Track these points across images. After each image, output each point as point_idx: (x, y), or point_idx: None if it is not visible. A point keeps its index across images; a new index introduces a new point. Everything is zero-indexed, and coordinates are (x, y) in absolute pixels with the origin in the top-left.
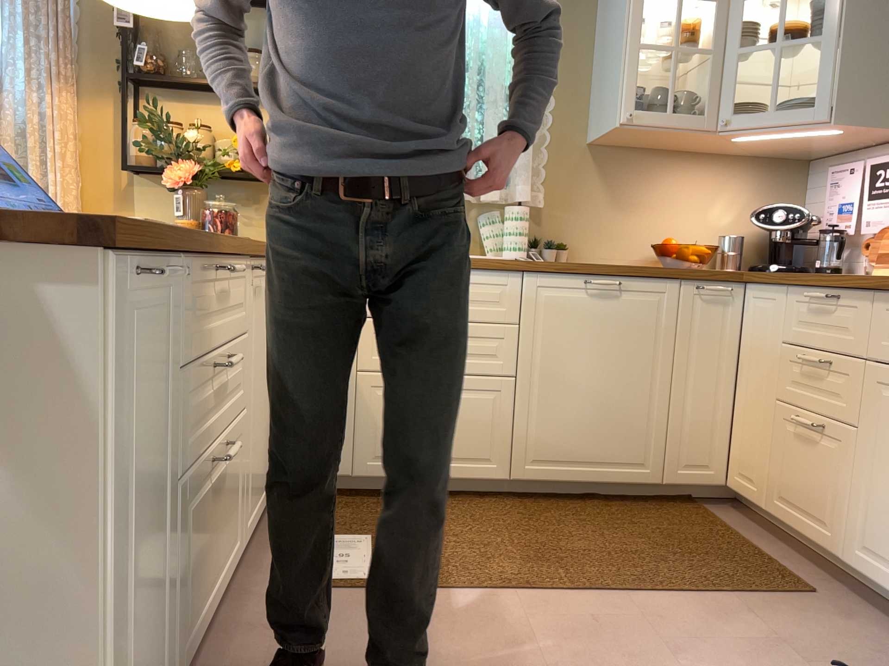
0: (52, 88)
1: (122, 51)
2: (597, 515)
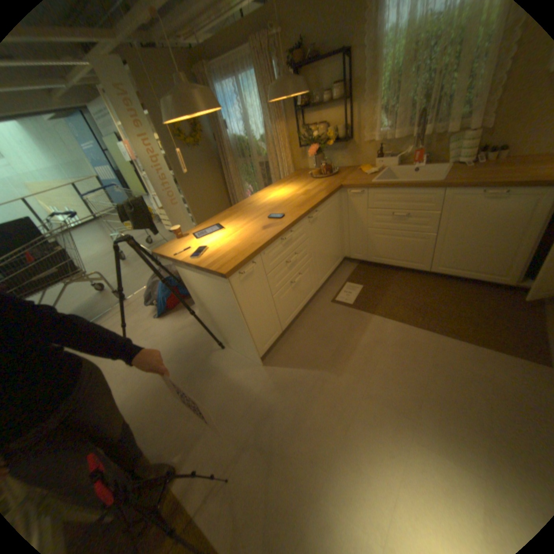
0: (275, 122)
1: (294, 96)
2: (466, 293)
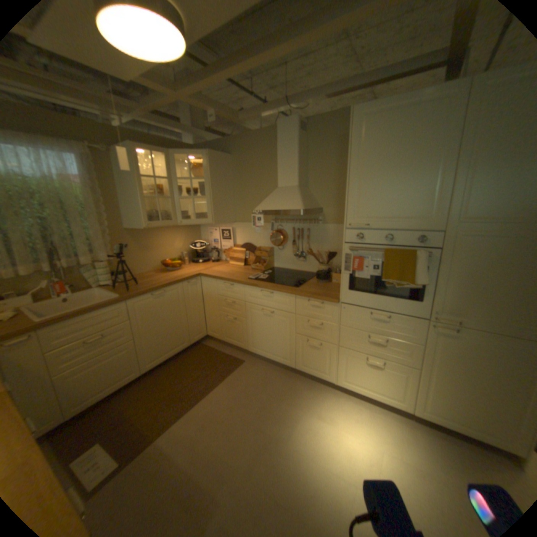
0: None
1: None
2: (175, 369)
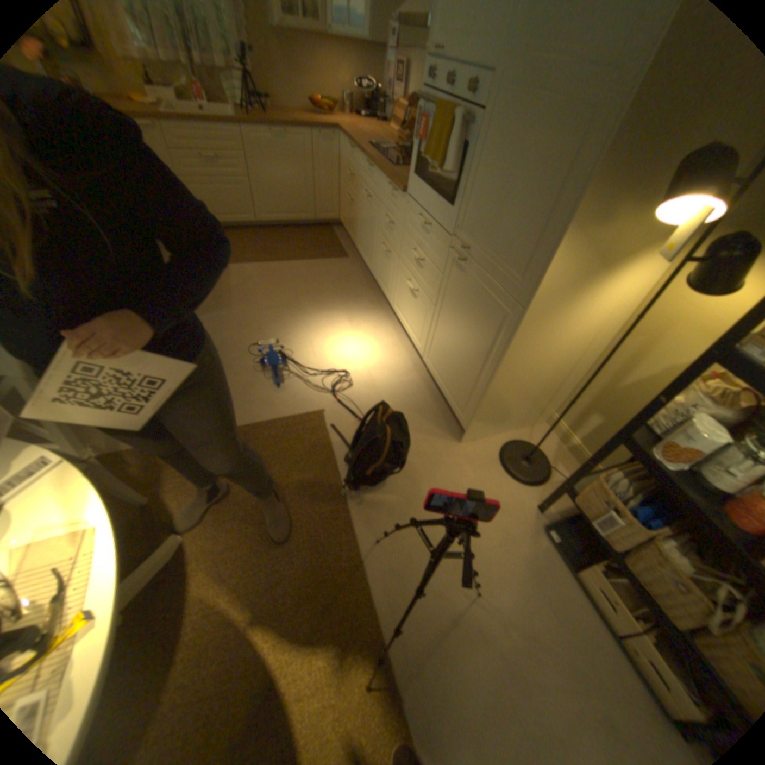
0: None
1: None
2: (290, 235)
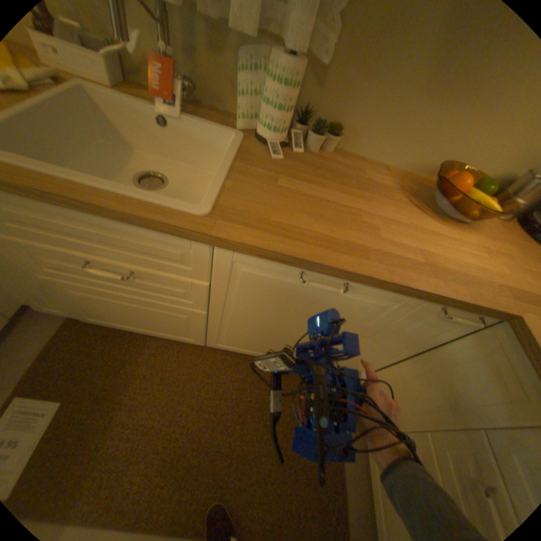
0: None
1: None
2: (257, 385)
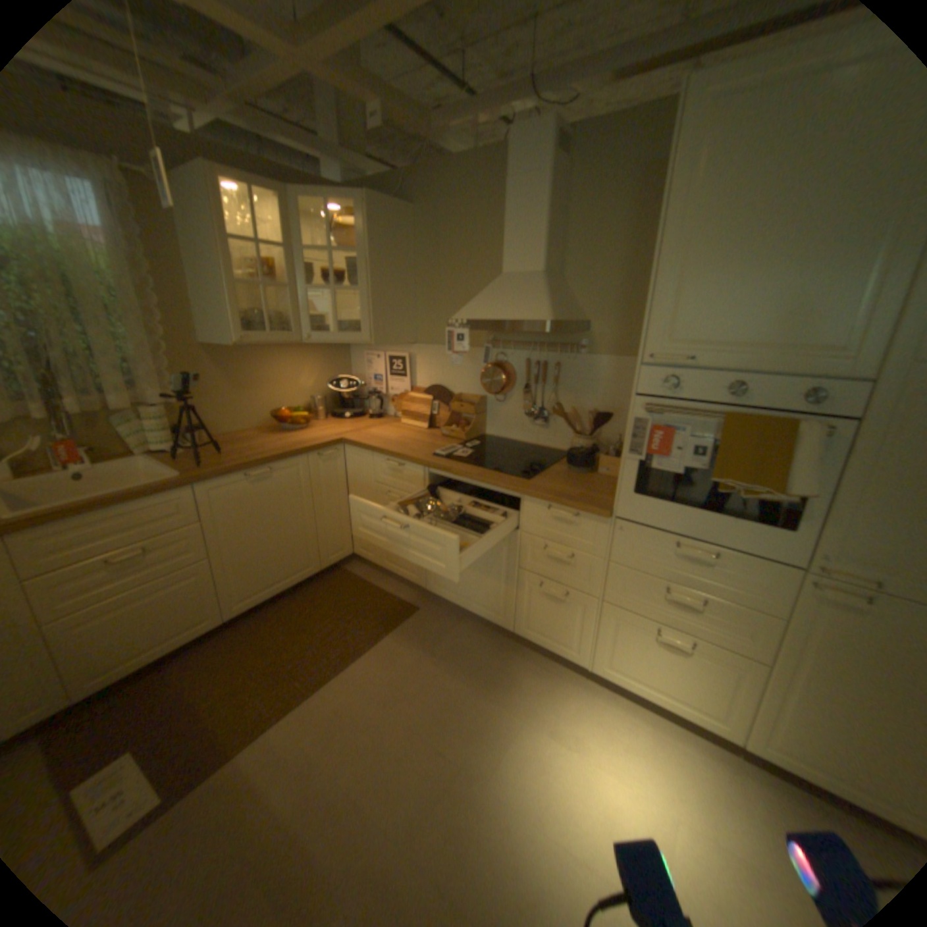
0: None
1: None
2: (291, 614)
